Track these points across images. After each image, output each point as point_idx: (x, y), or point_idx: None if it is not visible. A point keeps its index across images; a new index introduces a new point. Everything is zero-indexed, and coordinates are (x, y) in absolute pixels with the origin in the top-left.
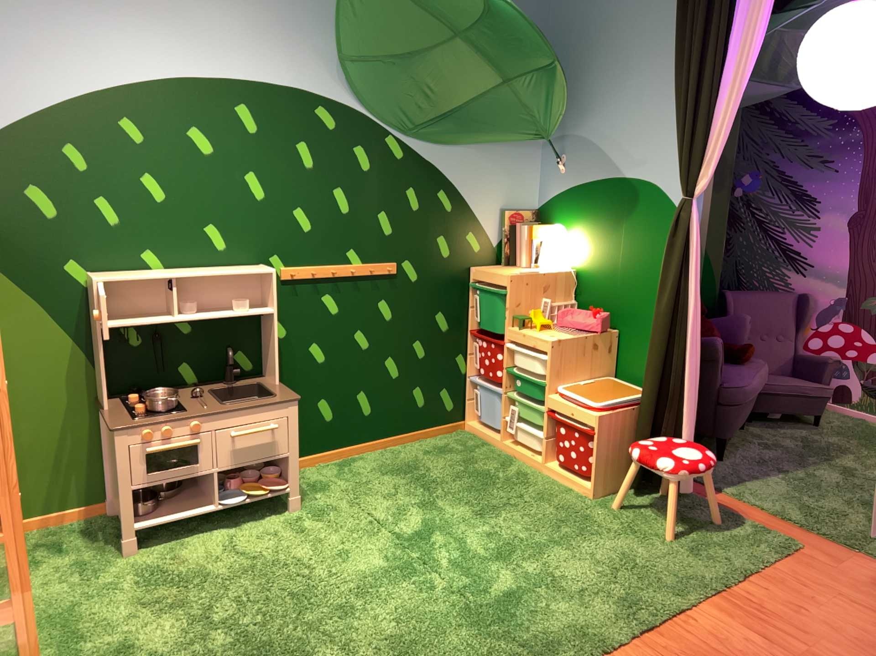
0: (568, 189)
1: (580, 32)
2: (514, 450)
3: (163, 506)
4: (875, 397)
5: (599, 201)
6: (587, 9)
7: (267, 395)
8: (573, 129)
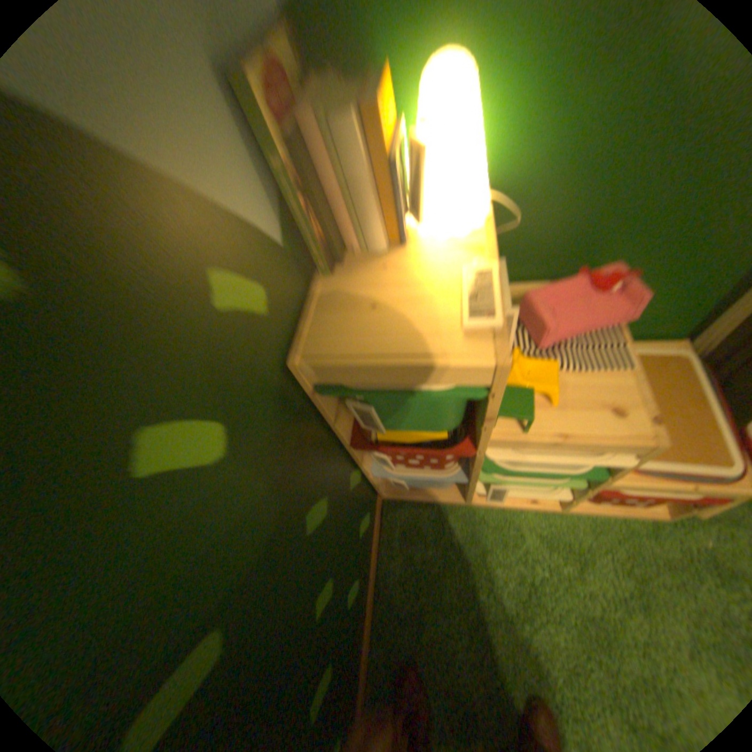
0: None
1: None
2: (496, 504)
3: None
4: None
5: None
6: None
7: None
8: None
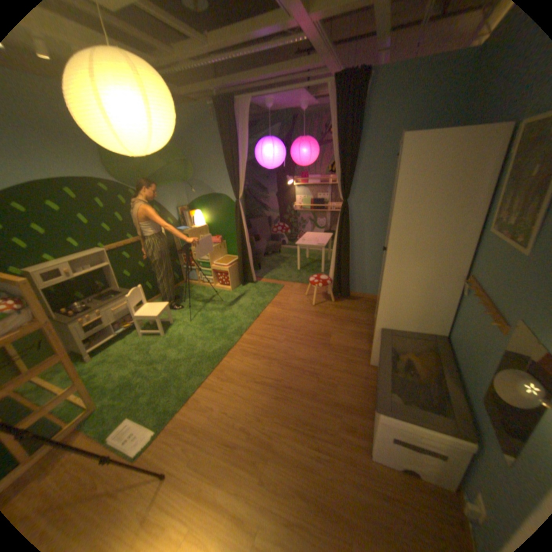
0: (198, 199)
1: (188, 143)
2: (204, 285)
3: (92, 343)
4: (291, 242)
5: (209, 202)
6: (188, 135)
7: (118, 294)
8: (194, 178)
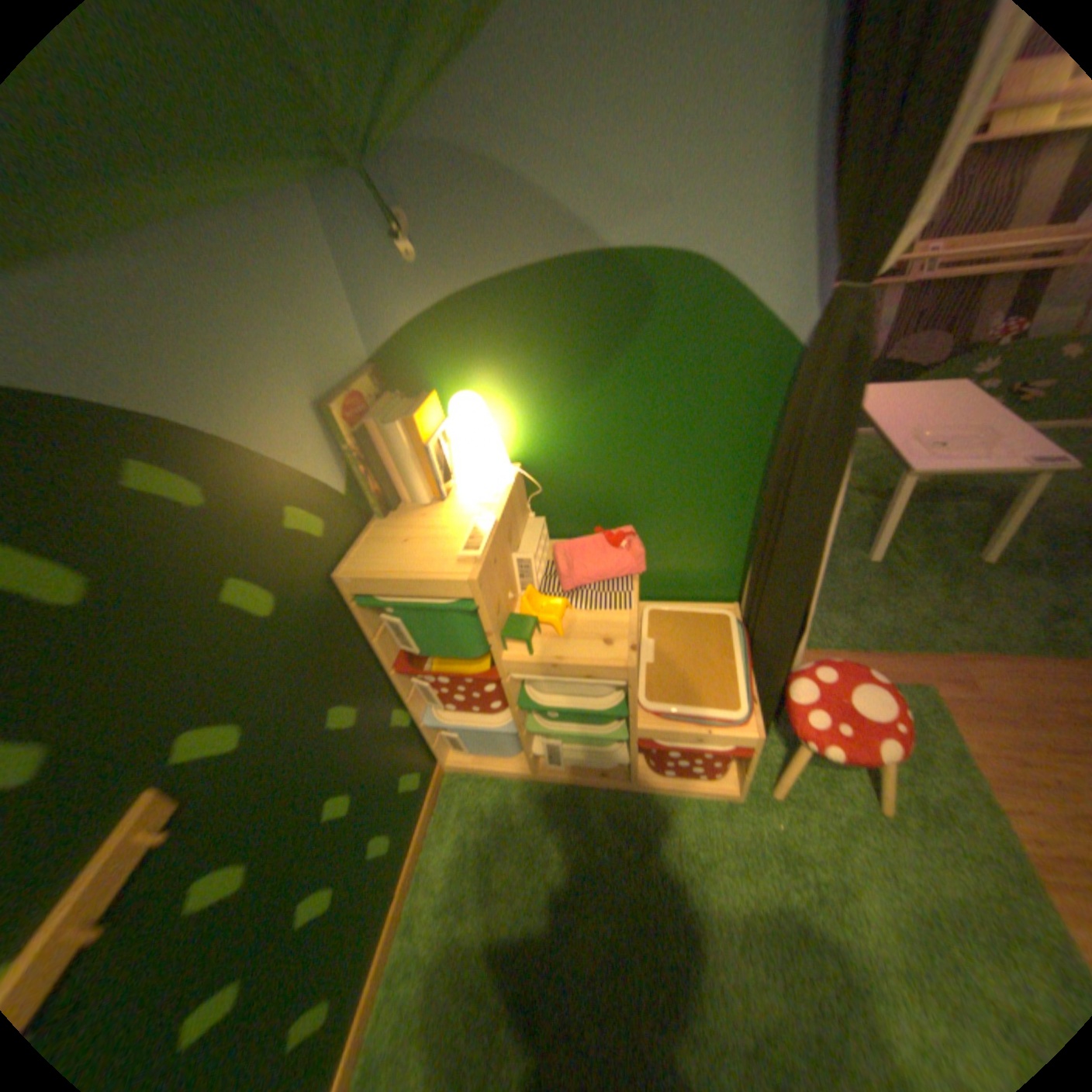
0: (445, 302)
1: None
2: (565, 776)
3: None
4: None
5: (543, 317)
6: None
7: None
8: (403, 120)
